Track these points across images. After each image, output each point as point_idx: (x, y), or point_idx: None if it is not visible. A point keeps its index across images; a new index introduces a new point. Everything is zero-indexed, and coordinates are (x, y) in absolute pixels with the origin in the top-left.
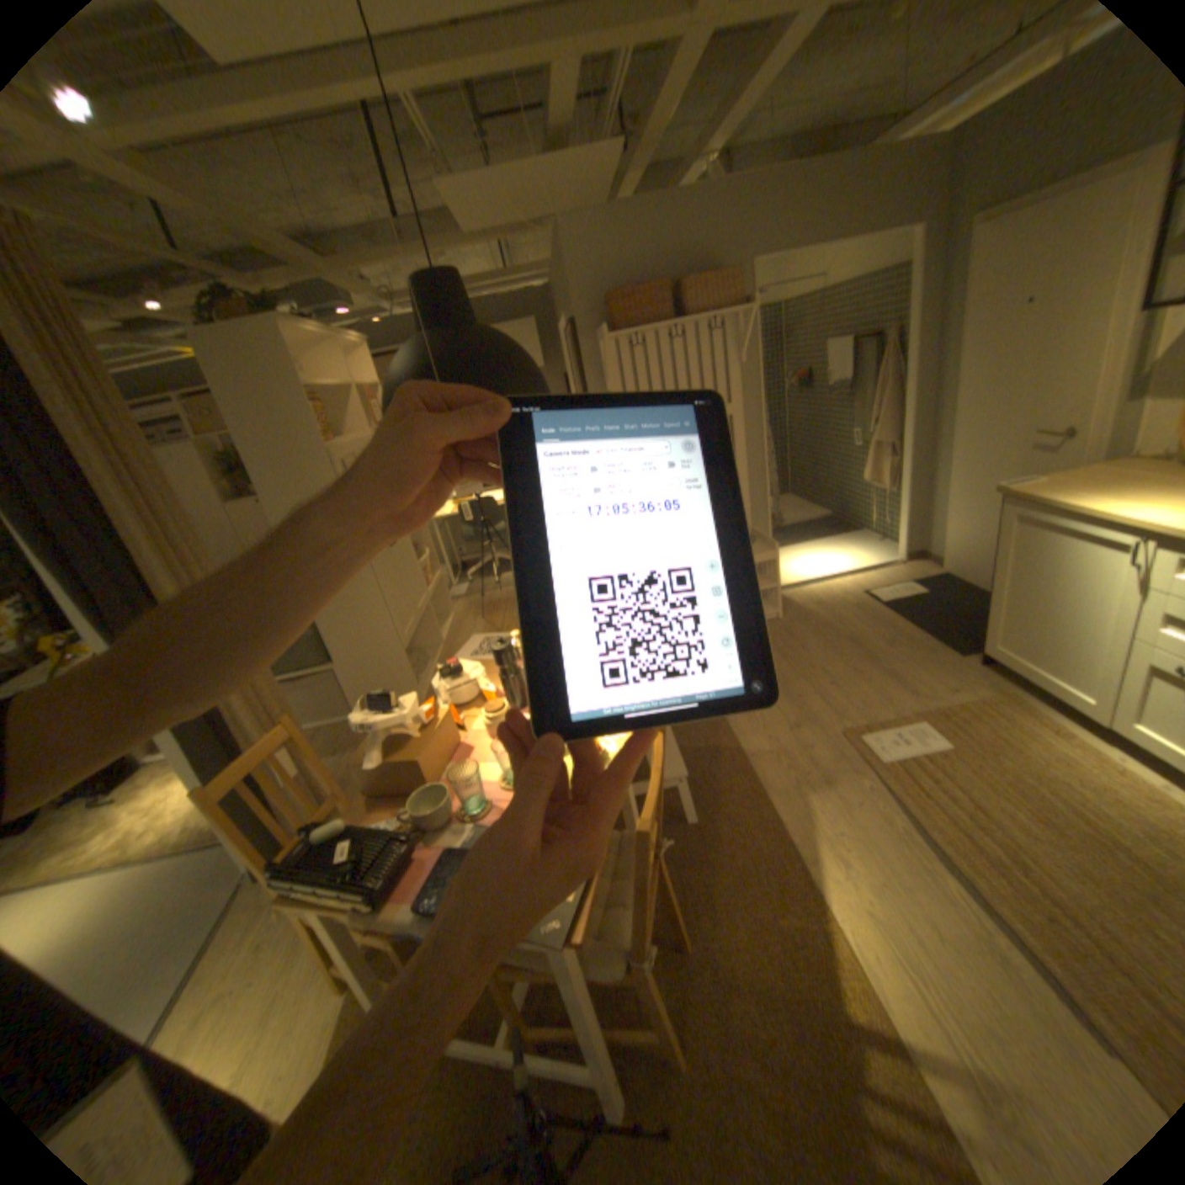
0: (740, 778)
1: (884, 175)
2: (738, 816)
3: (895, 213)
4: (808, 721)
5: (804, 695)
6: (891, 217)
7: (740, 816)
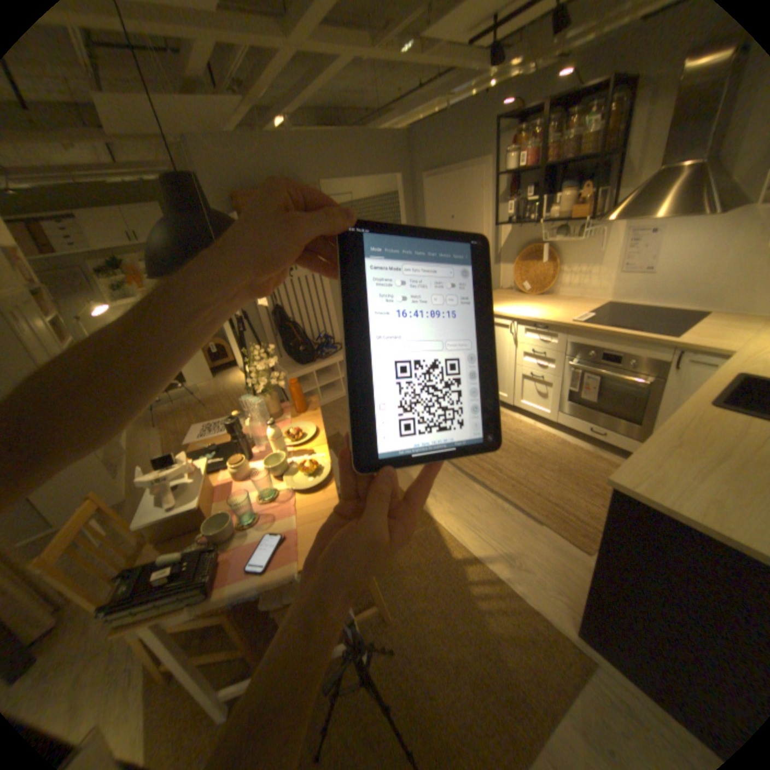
0: None
1: (376, 145)
2: None
3: (384, 166)
4: None
5: None
6: (383, 168)
7: None
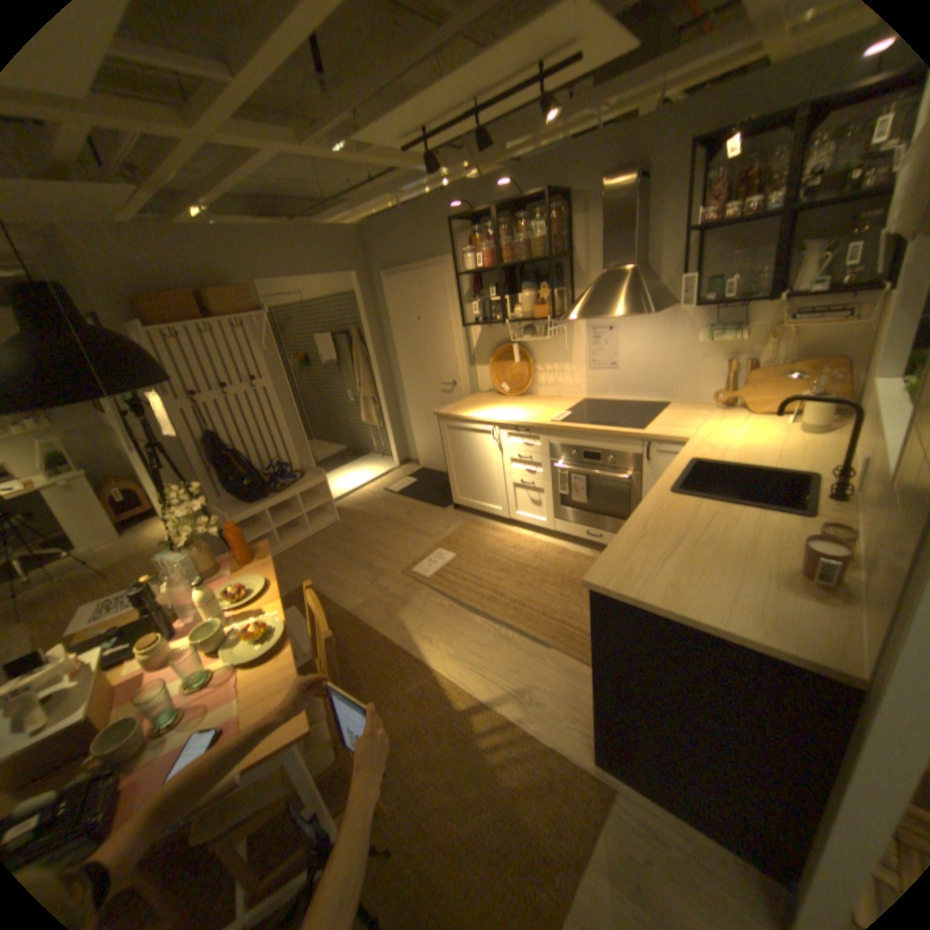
0: (351, 628)
1: (323, 240)
2: (358, 650)
3: (336, 264)
4: (379, 575)
5: (371, 561)
6: (334, 265)
7: (359, 650)
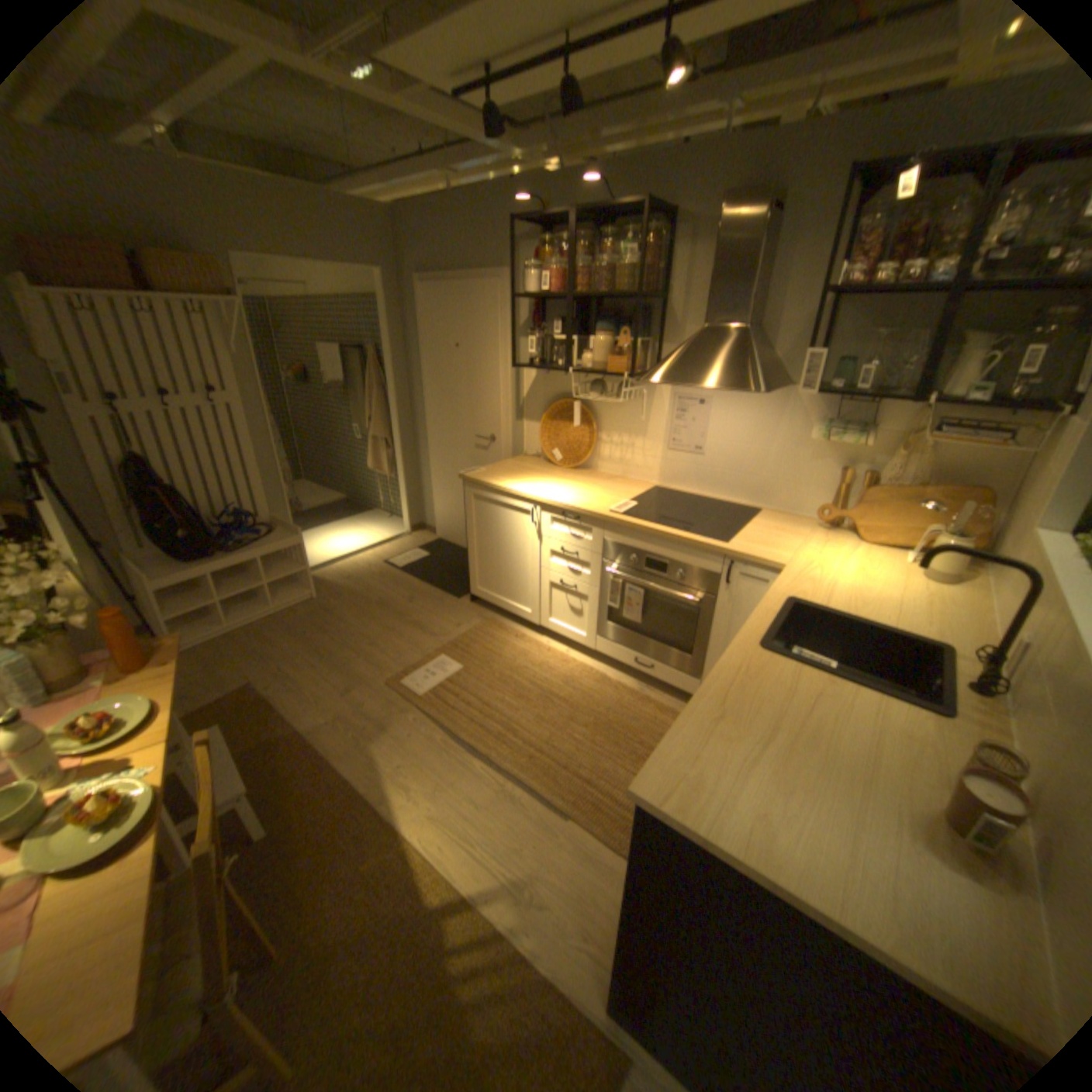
0: (300, 760)
1: (343, 218)
2: (304, 796)
3: (357, 253)
4: (355, 683)
5: (348, 662)
6: (355, 255)
7: (306, 796)
